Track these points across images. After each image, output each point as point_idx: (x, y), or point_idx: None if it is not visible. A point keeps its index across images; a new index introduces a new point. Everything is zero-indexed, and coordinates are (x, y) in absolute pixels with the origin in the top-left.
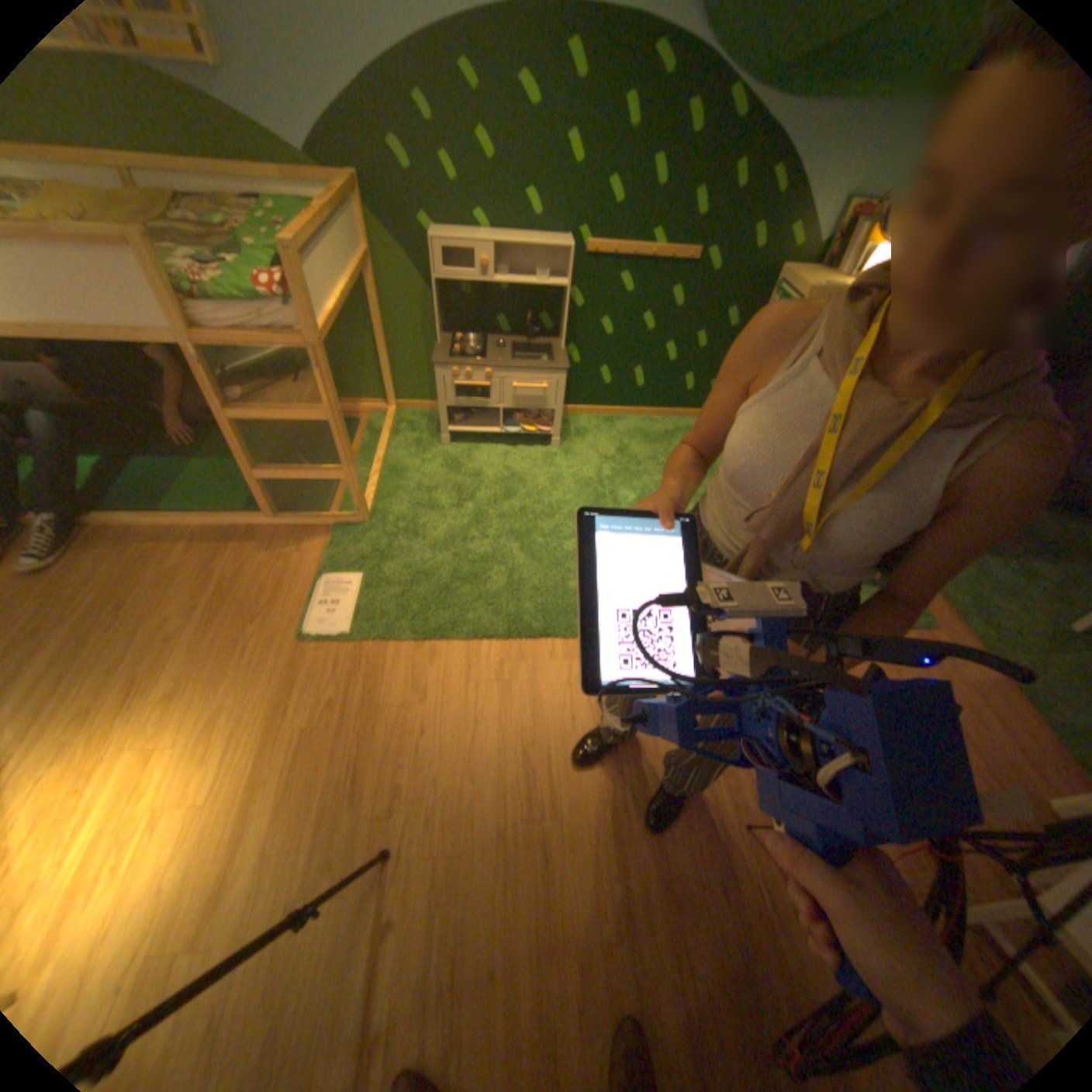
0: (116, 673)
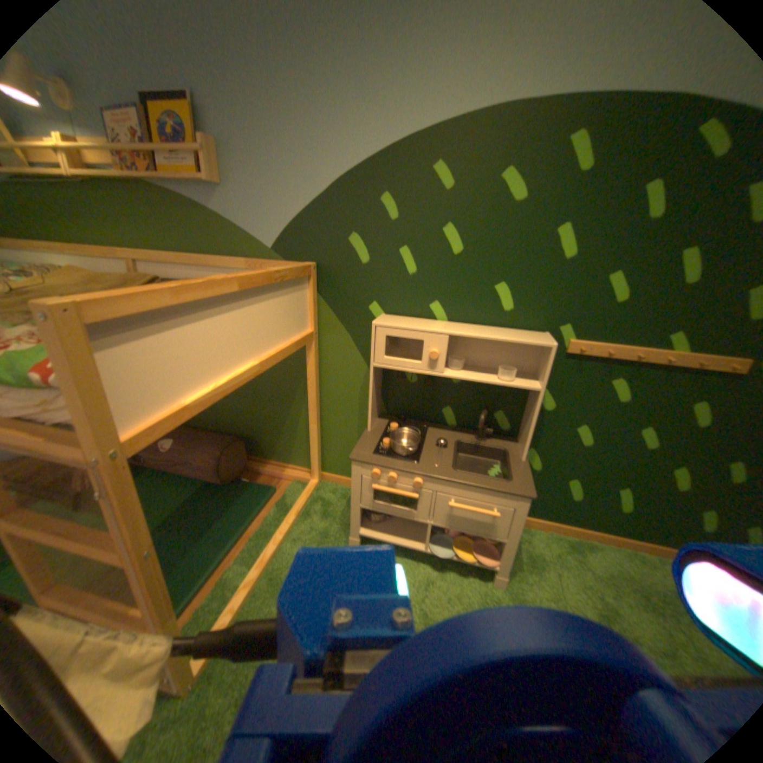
0: None
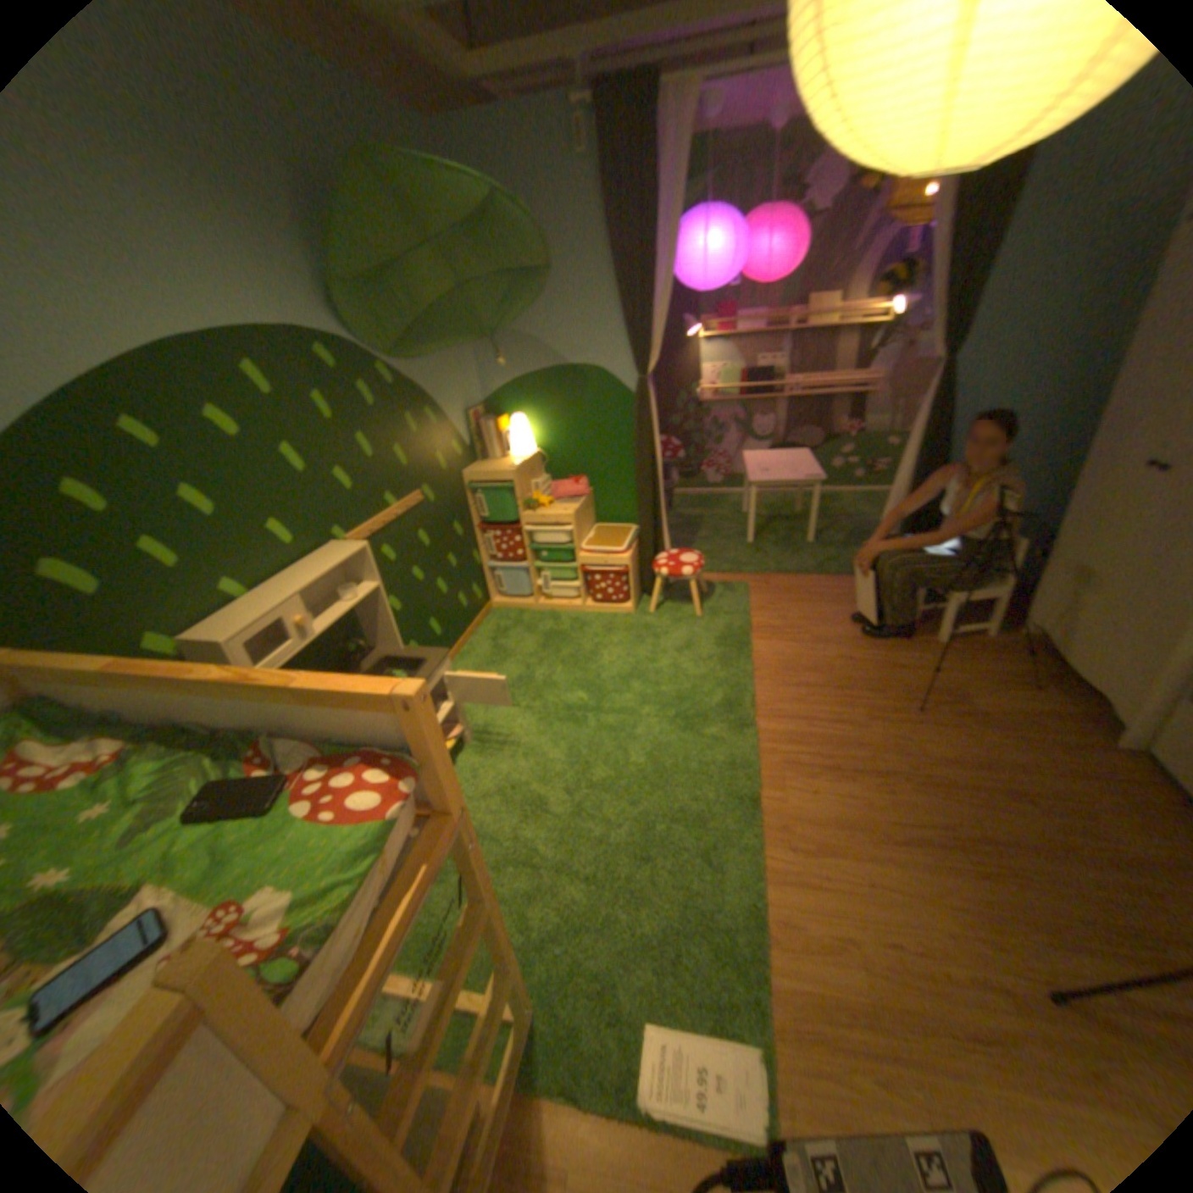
0: None
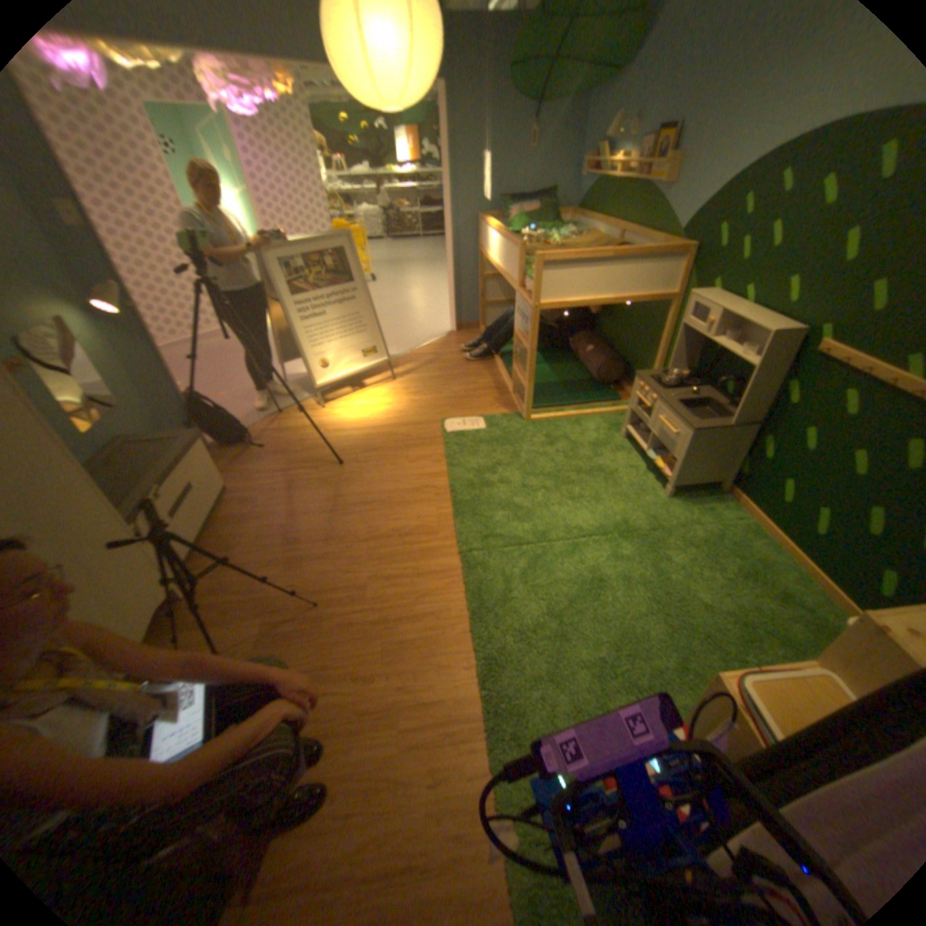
0: (423, 390)
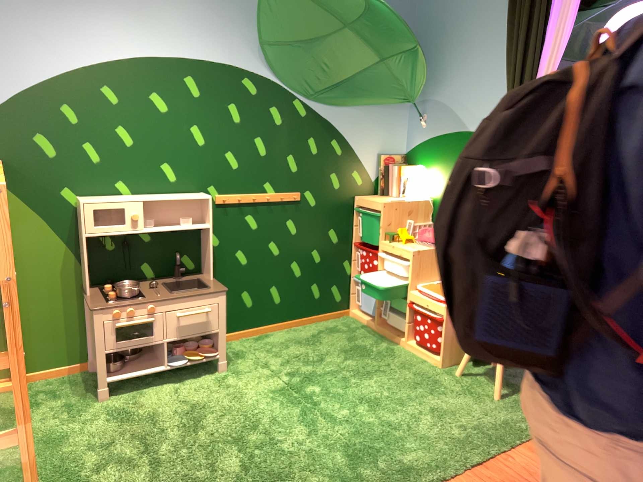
0: None
